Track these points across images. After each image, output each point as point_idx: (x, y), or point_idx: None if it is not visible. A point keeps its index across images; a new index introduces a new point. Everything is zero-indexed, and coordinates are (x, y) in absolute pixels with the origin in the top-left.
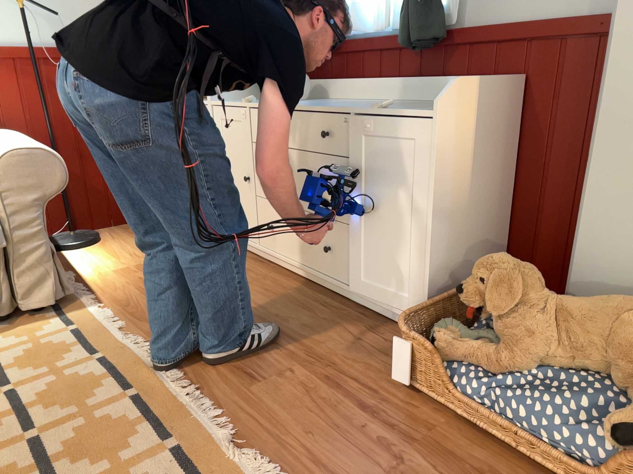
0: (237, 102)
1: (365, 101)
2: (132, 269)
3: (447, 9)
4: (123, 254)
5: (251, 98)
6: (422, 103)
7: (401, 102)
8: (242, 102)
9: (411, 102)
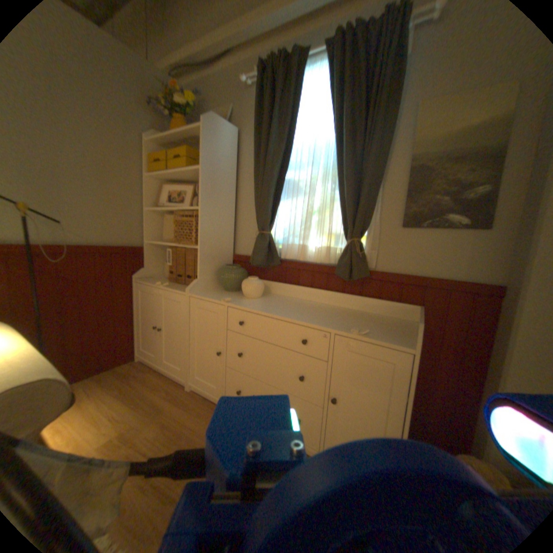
0: (213, 297)
1: (307, 303)
2: (116, 444)
3: (368, 257)
4: (102, 420)
5: (231, 299)
6: (353, 312)
7: (336, 309)
8: (219, 298)
9: (344, 310)
